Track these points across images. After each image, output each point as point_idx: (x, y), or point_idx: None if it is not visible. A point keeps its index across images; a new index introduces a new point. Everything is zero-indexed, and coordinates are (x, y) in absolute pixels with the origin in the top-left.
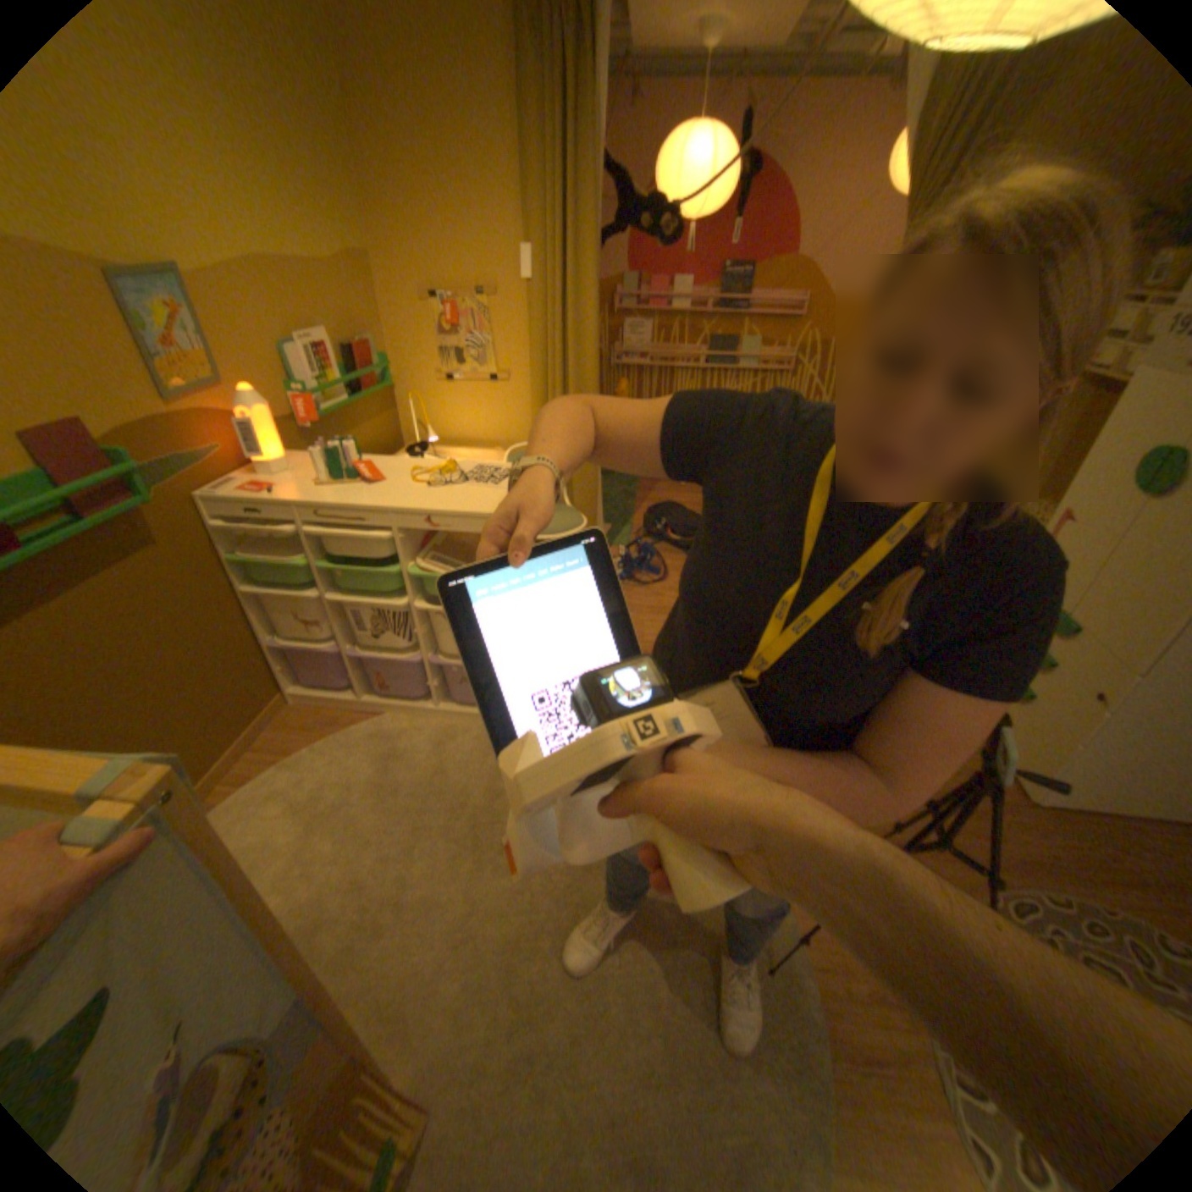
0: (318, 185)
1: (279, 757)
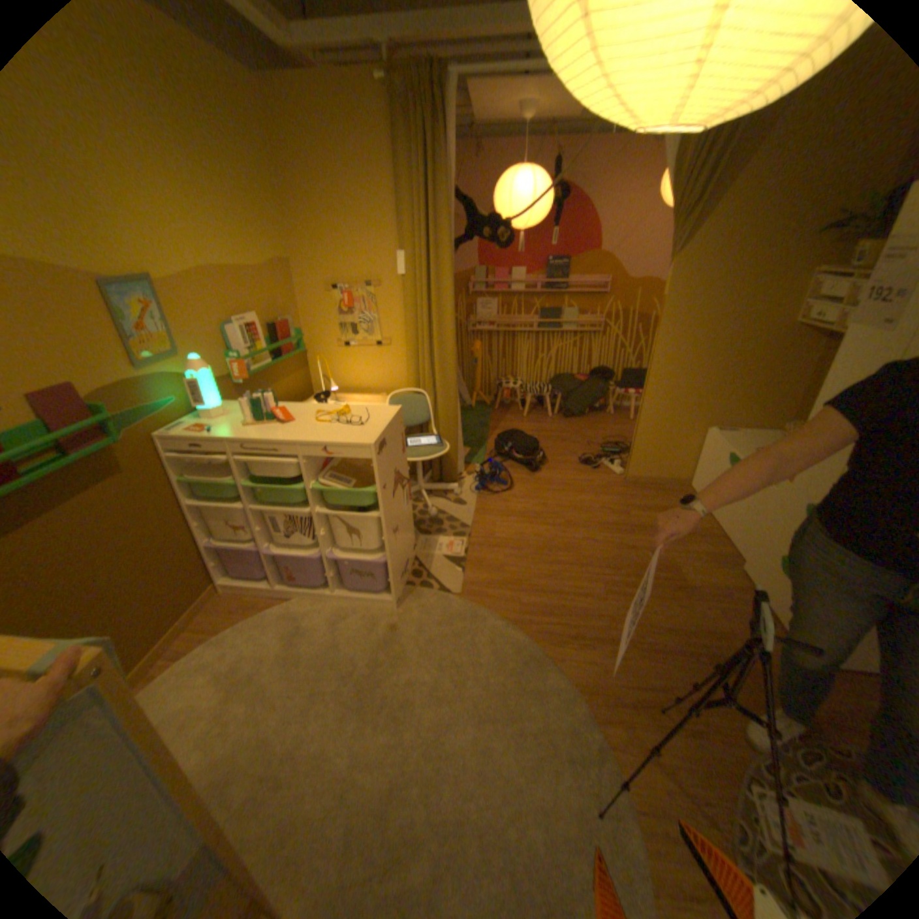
0: (254, 217)
1: (209, 636)
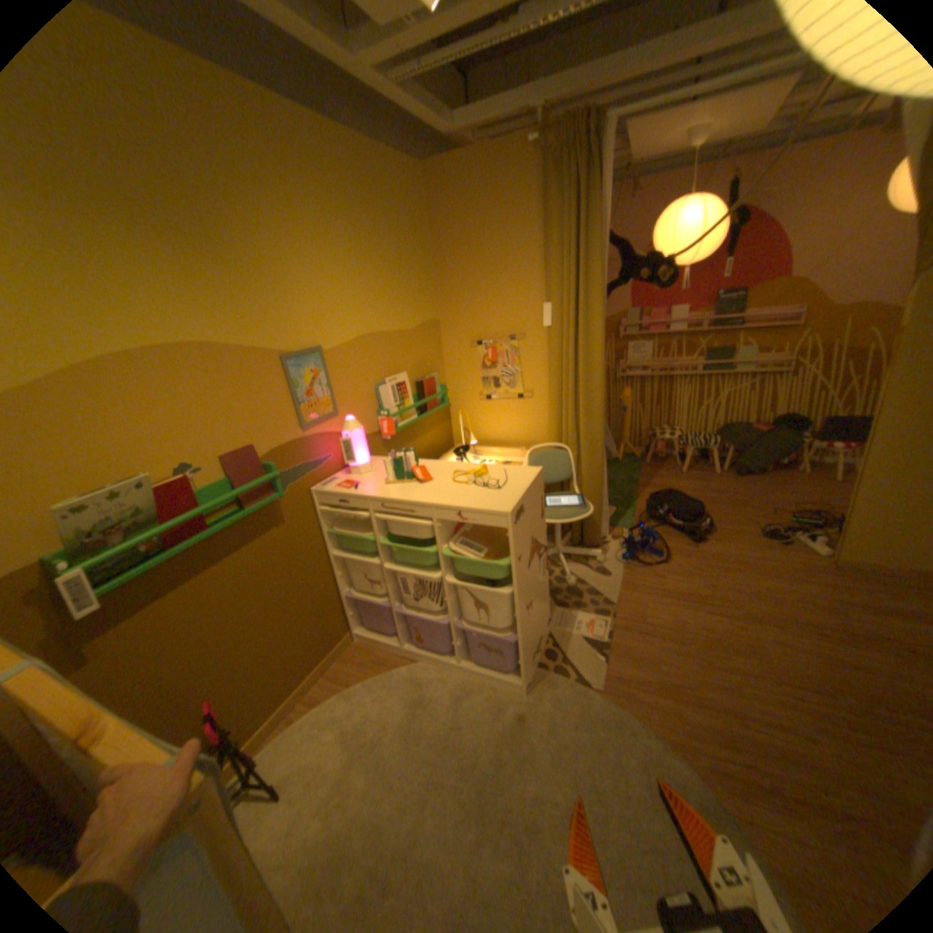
0: (410, 285)
1: (341, 687)
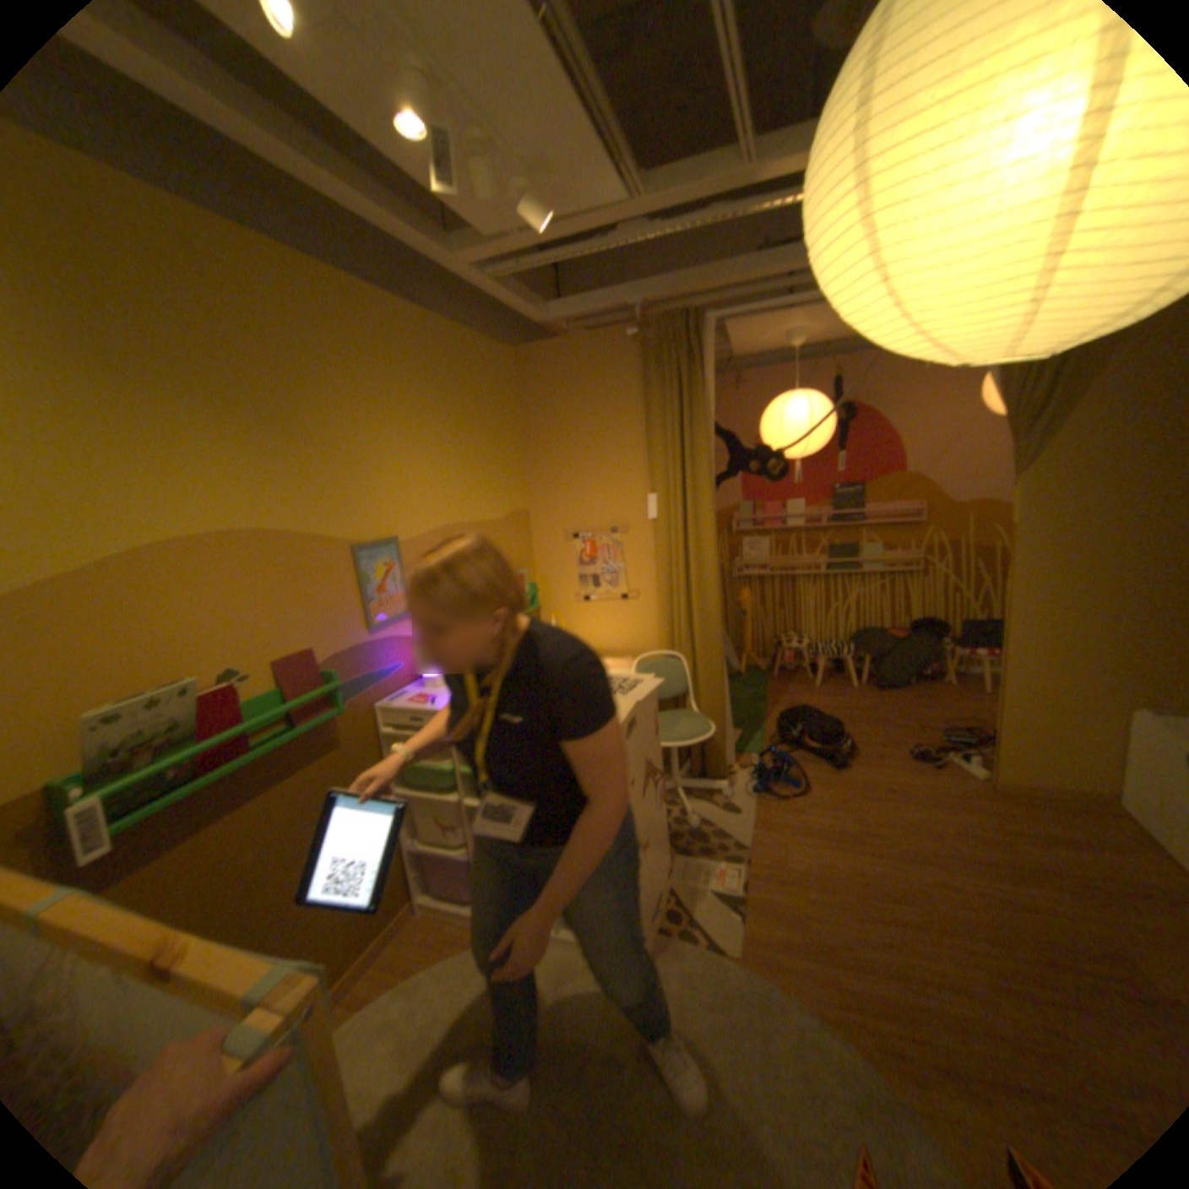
0: (498, 473)
1: (398, 980)
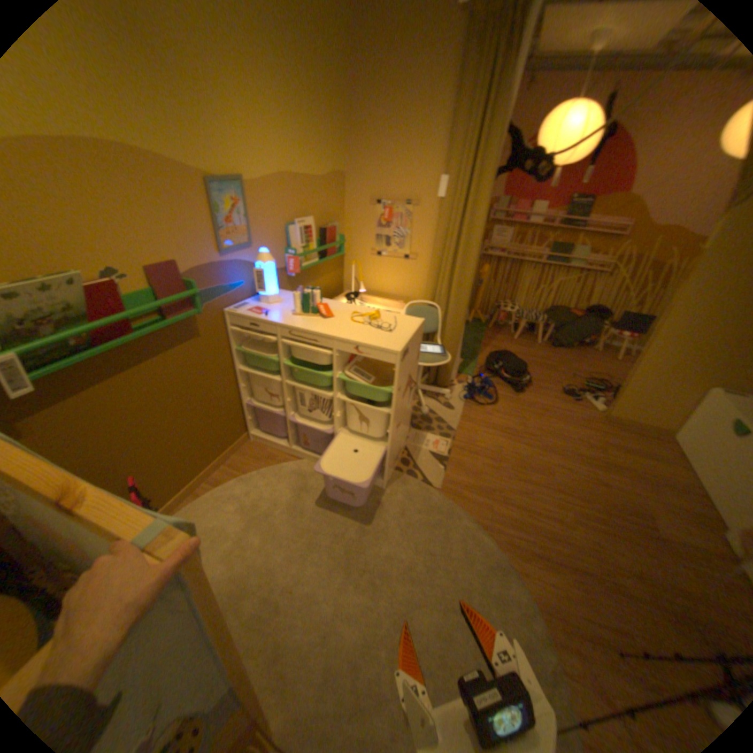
0: (325, 132)
1: (239, 473)
